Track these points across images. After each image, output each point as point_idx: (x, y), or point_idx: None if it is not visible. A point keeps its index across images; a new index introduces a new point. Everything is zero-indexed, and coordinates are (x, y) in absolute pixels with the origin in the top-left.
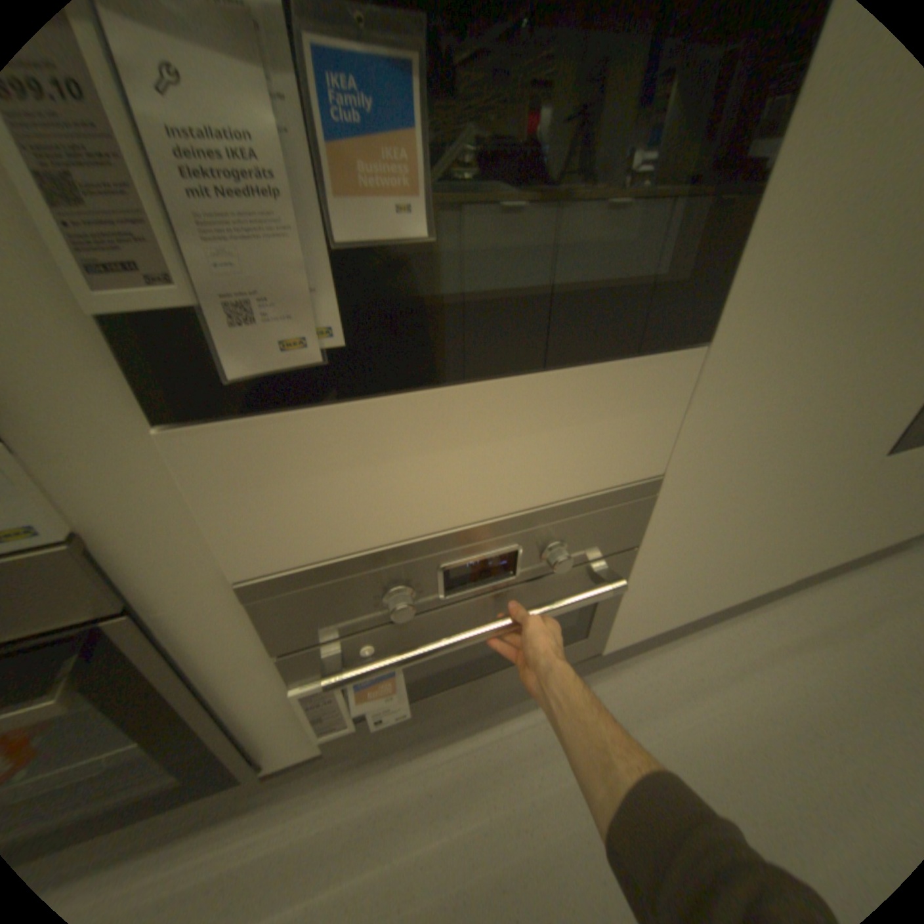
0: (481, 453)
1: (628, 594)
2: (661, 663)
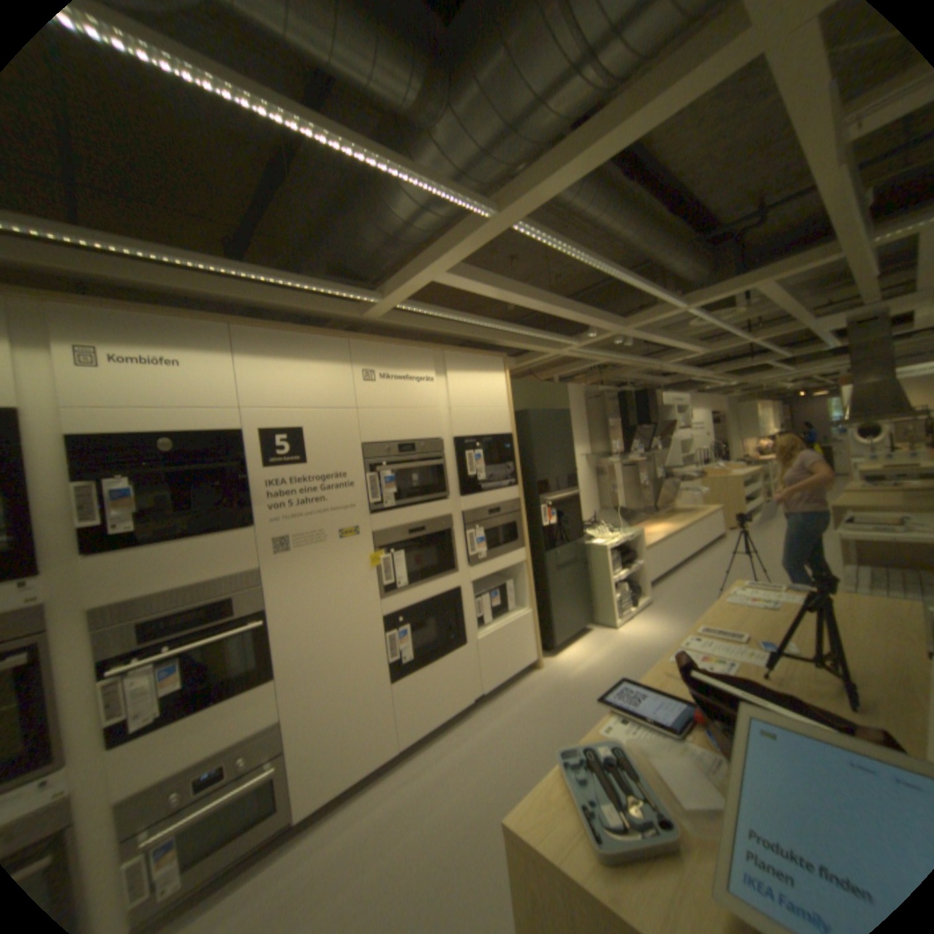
0: (201, 734)
1: (288, 781)
2: (331, 824)
